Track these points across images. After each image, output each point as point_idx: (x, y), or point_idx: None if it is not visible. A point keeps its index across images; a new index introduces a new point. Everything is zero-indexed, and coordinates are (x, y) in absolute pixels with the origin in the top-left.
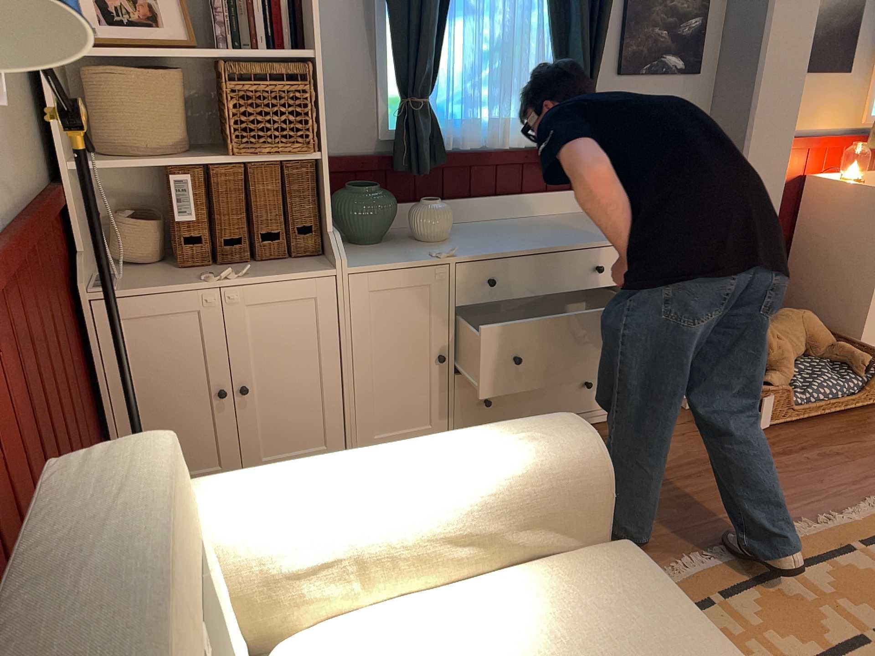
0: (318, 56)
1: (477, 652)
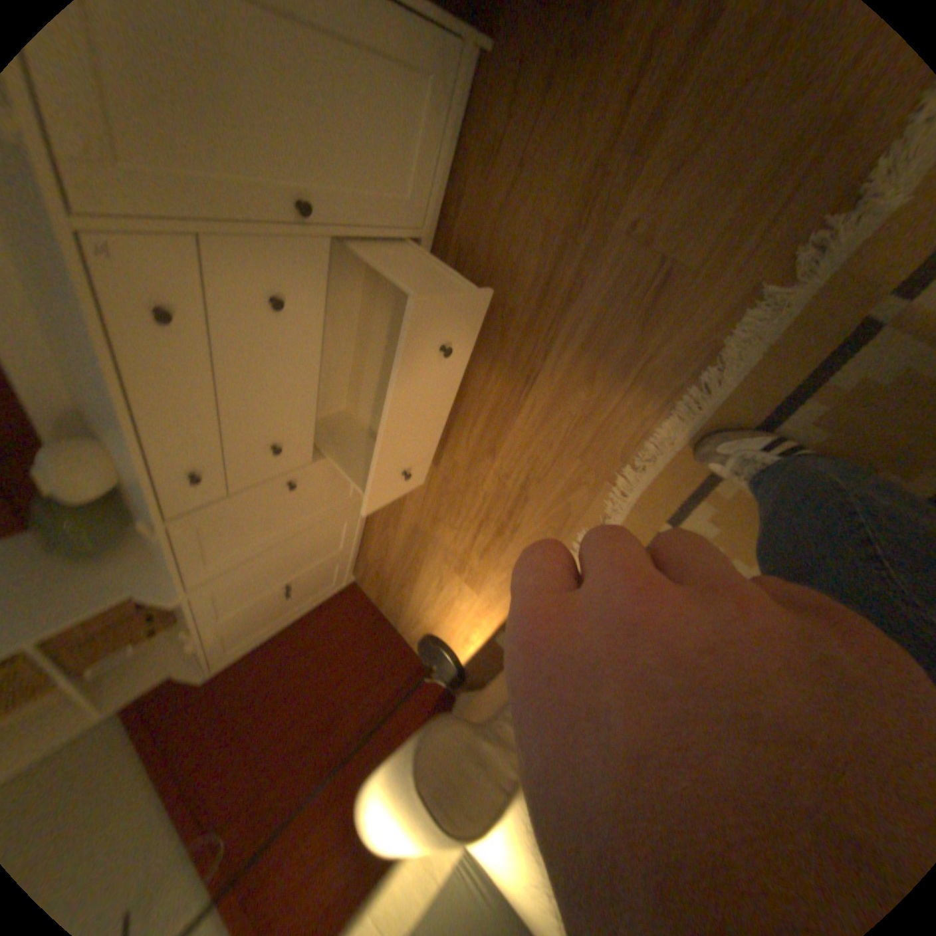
0: None
1: (513, 861)
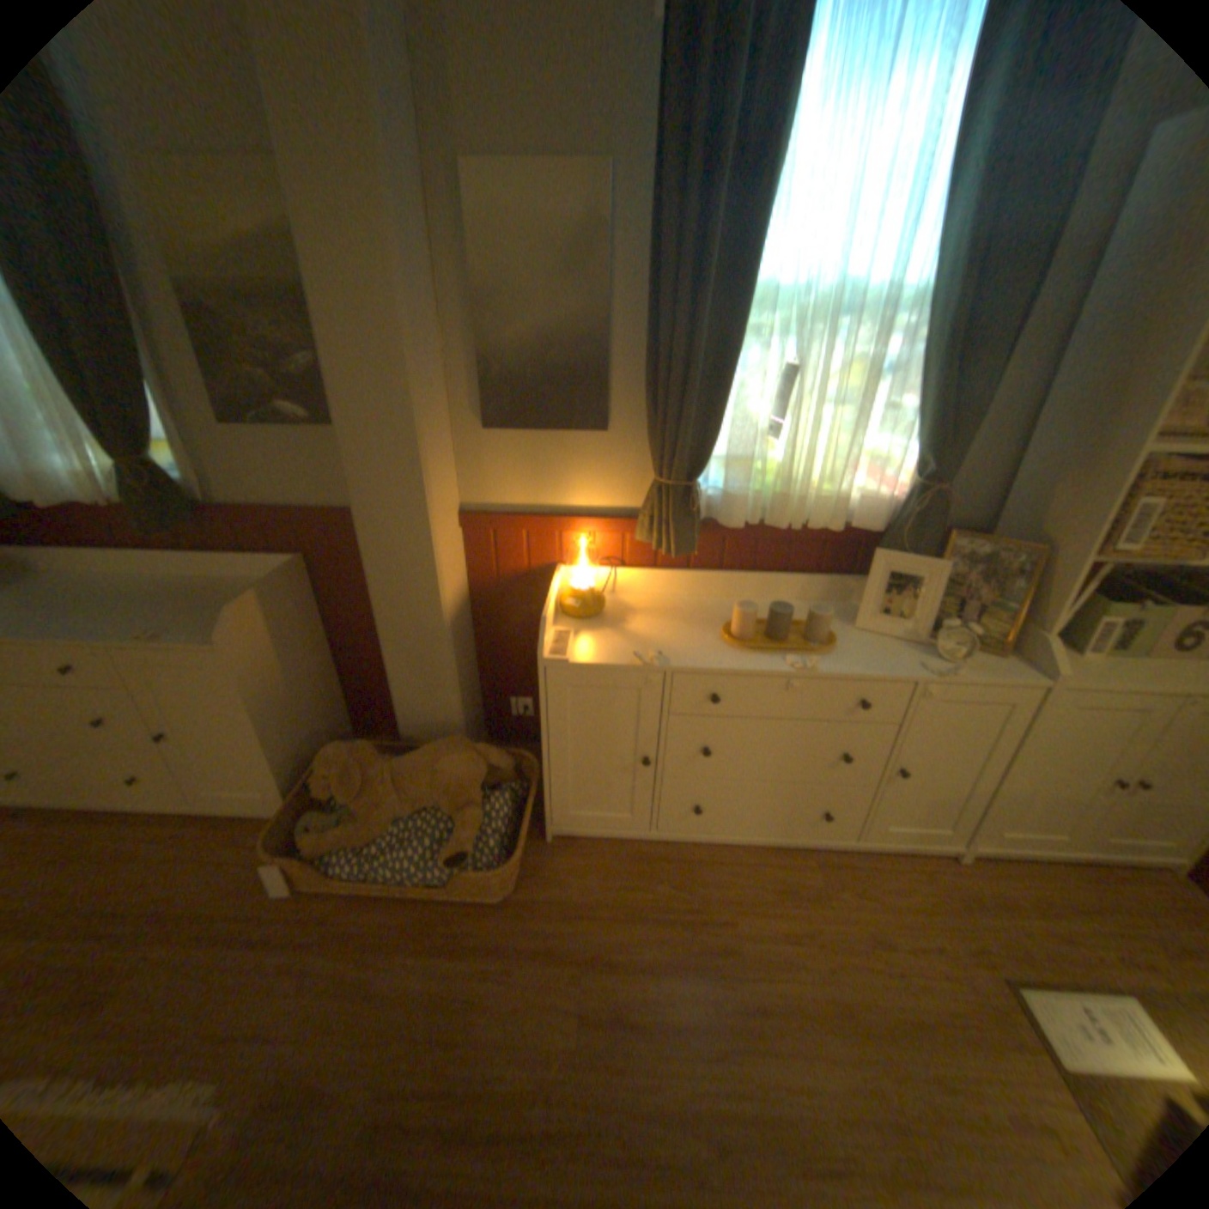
0: None
1: None
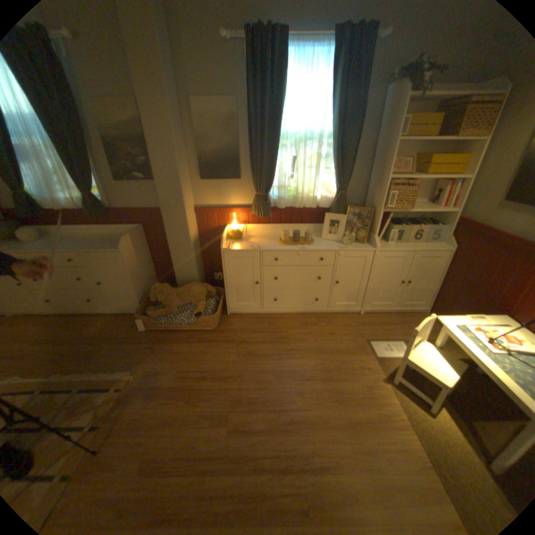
0: None
1: None
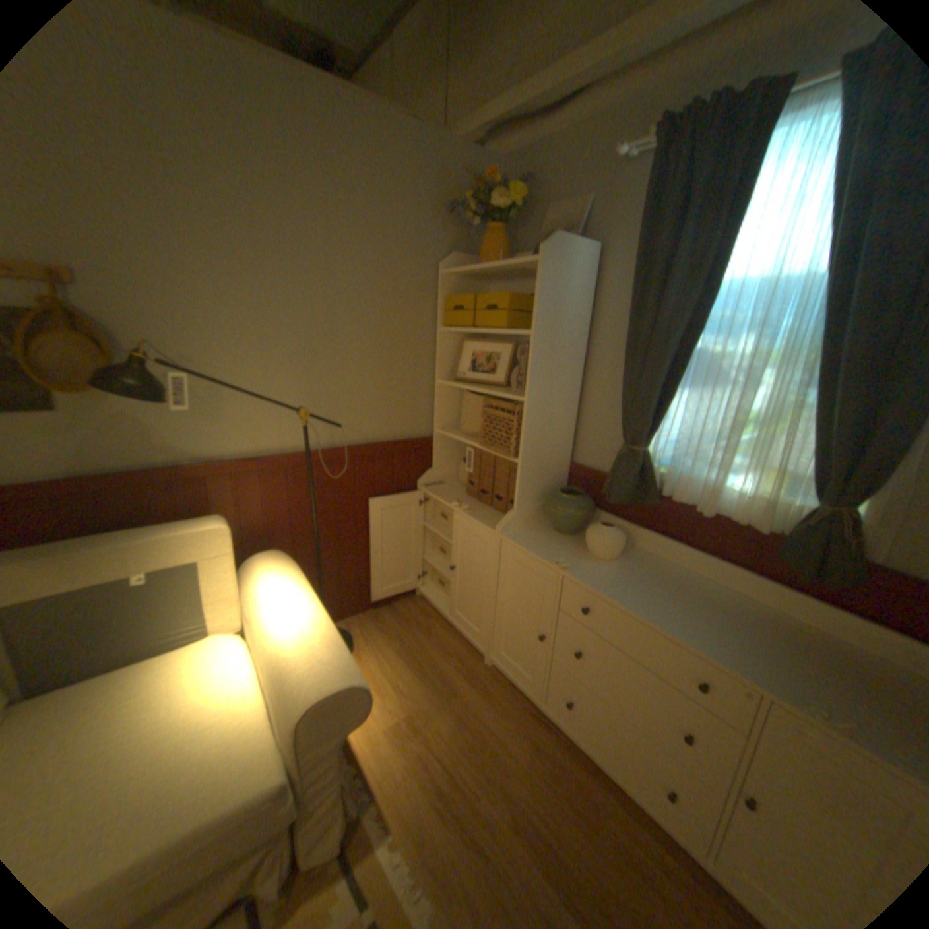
0: (528, 401)
1: (202, 705)
